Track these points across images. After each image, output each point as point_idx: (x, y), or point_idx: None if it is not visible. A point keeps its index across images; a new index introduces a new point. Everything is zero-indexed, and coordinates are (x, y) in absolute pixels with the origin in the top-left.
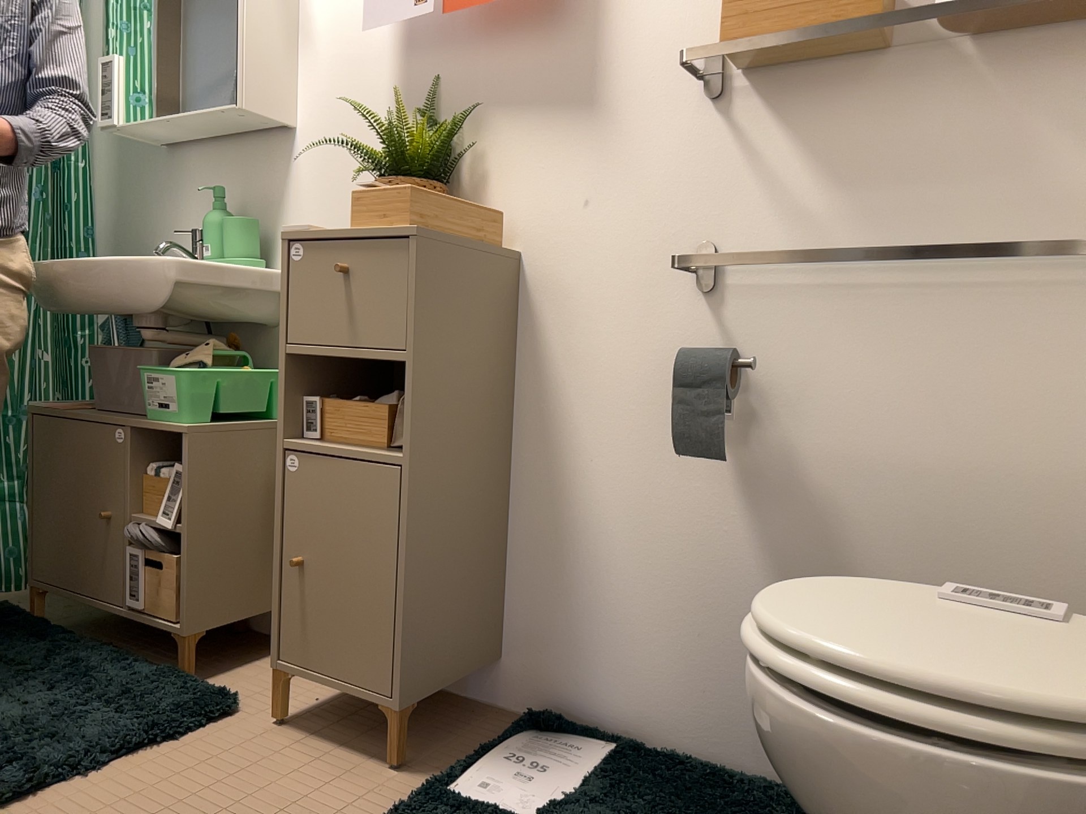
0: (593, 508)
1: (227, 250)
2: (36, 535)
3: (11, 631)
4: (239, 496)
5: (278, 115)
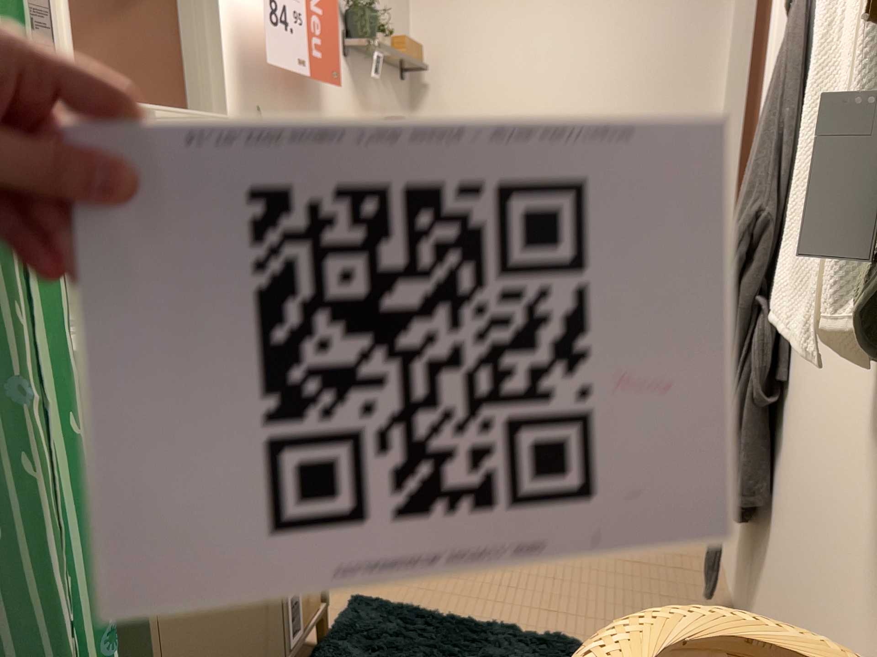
0: None
1: None
2: None
3: None
4: None
5: None
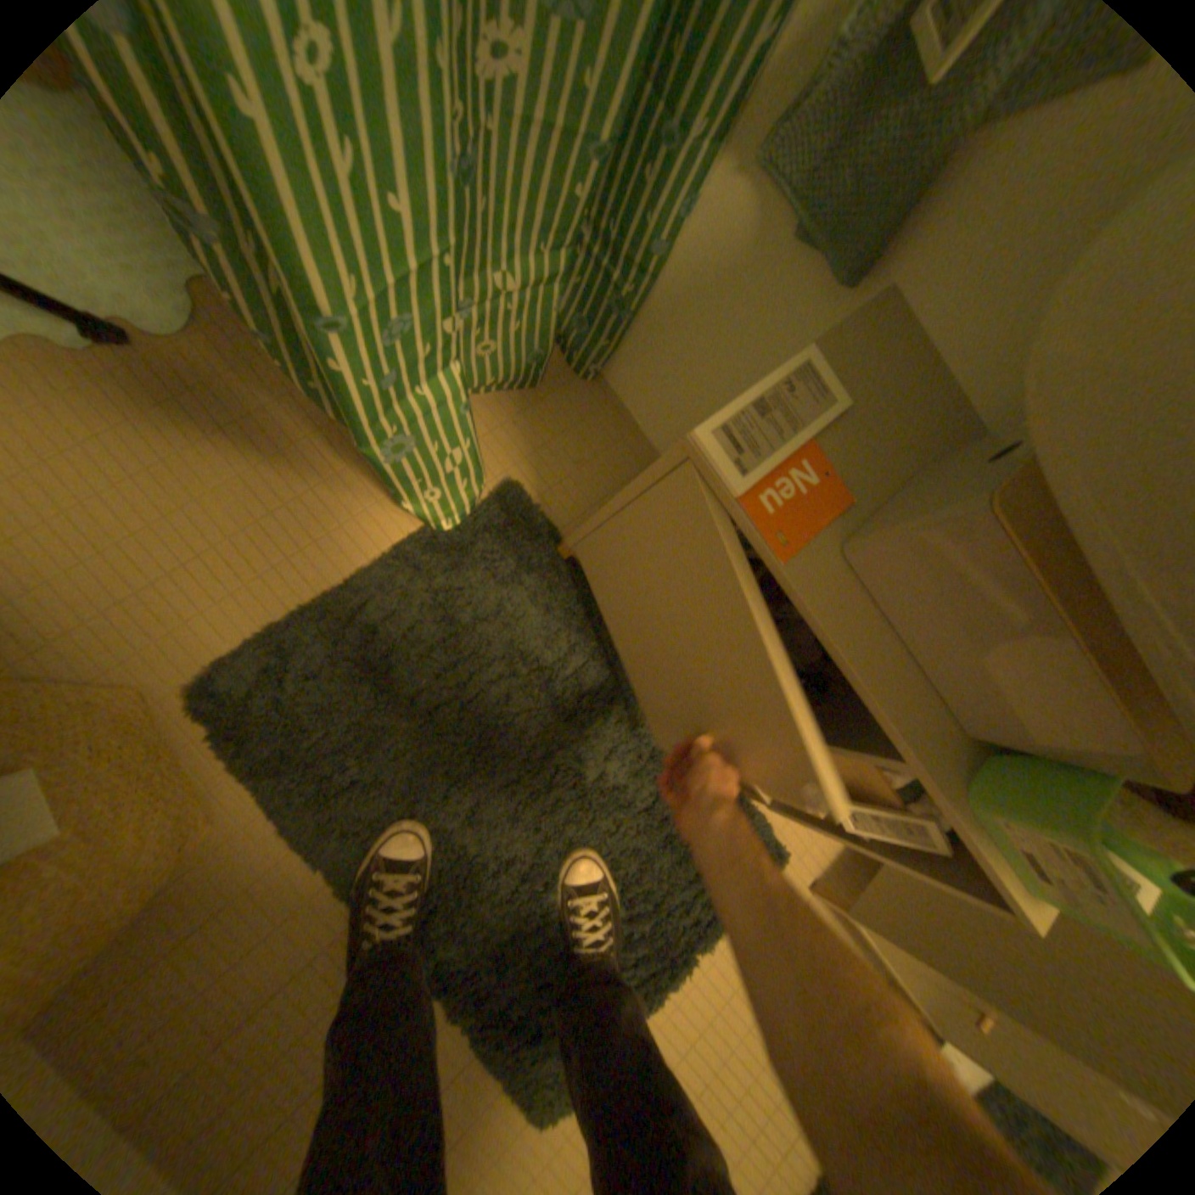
0: None
1: None
2: (601, 539)
3: (547, 605)
4: None
5: None
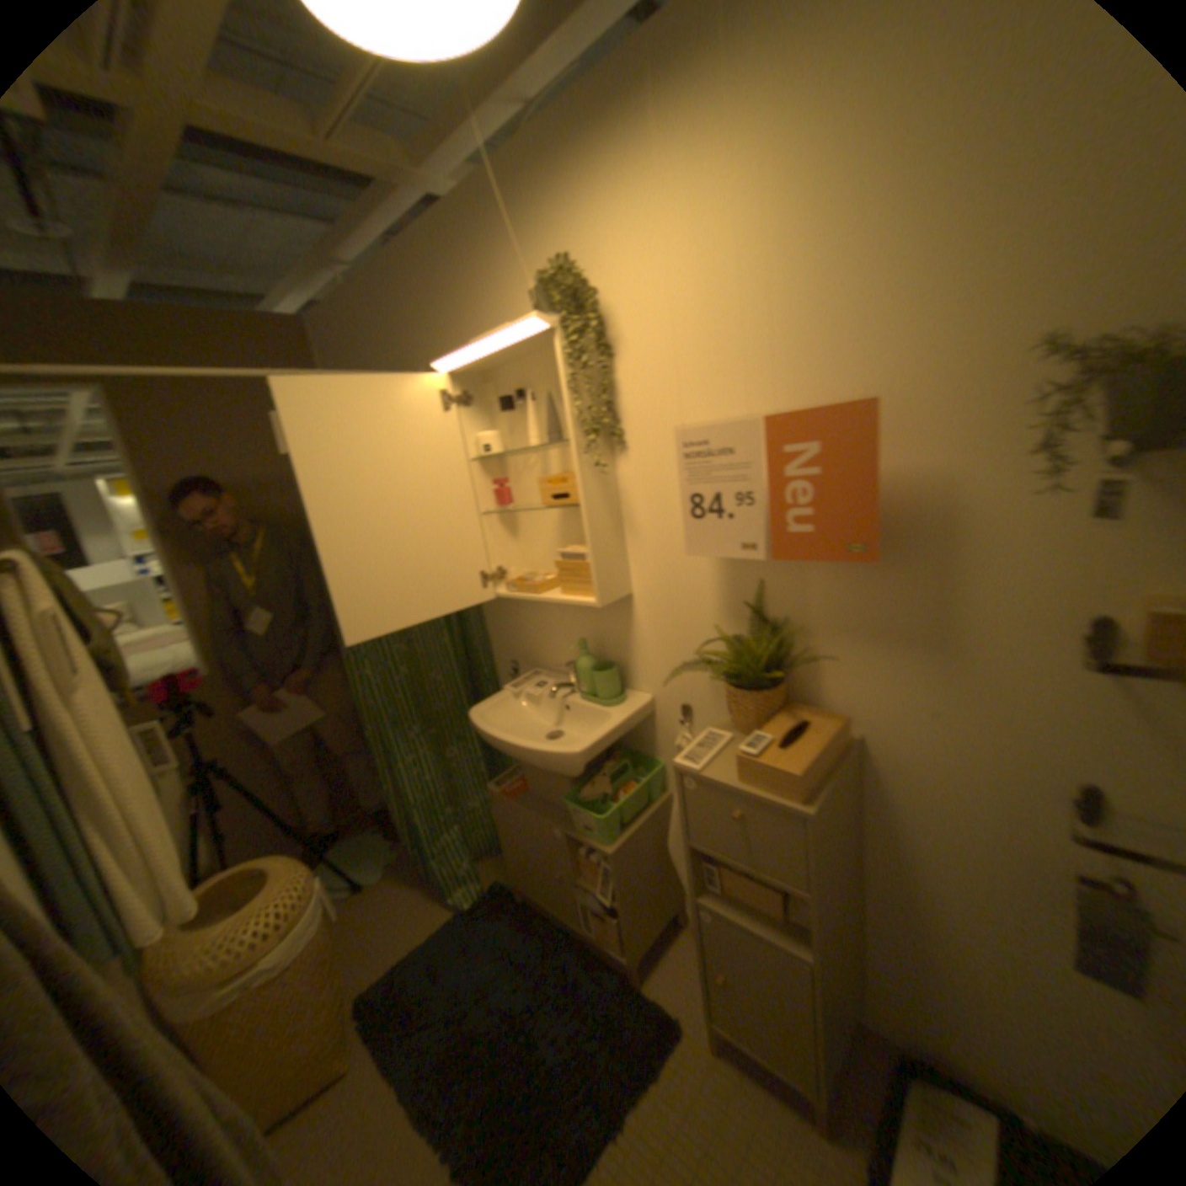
0: (954, 939)
1: (598, 693)
2: (507, 862)
3: (509, 926)
4: (644, 871)
5: (619, 594)
